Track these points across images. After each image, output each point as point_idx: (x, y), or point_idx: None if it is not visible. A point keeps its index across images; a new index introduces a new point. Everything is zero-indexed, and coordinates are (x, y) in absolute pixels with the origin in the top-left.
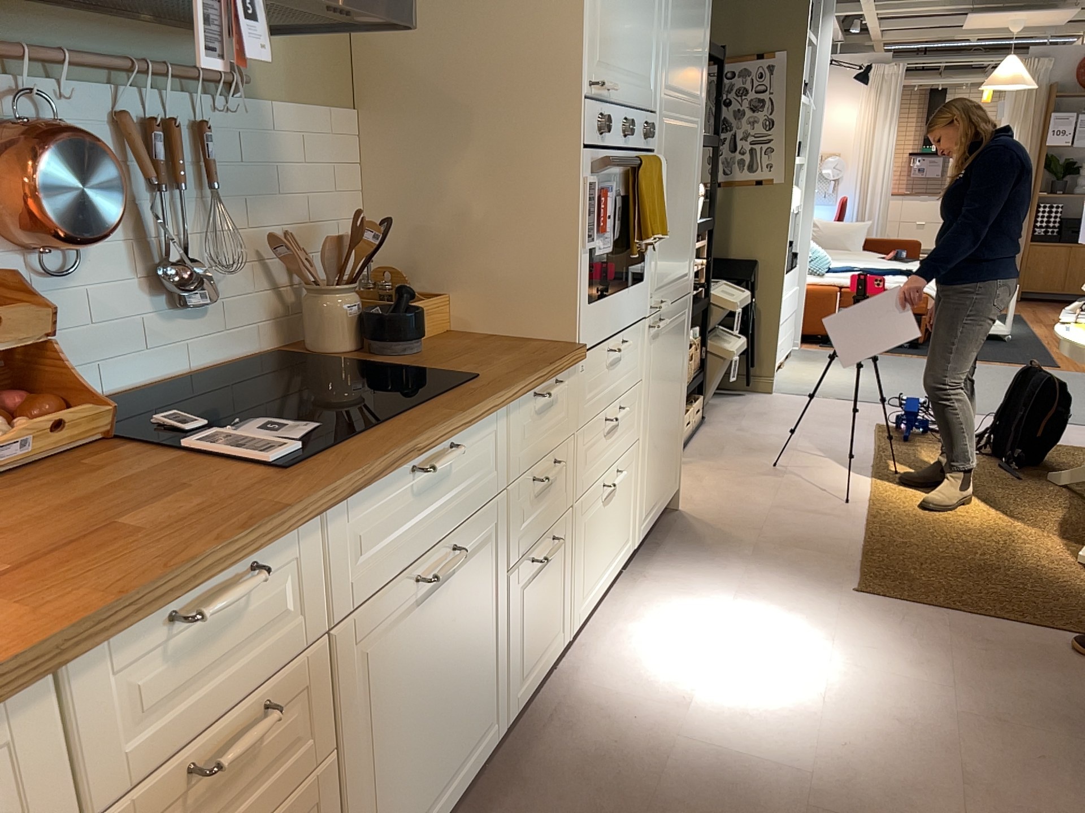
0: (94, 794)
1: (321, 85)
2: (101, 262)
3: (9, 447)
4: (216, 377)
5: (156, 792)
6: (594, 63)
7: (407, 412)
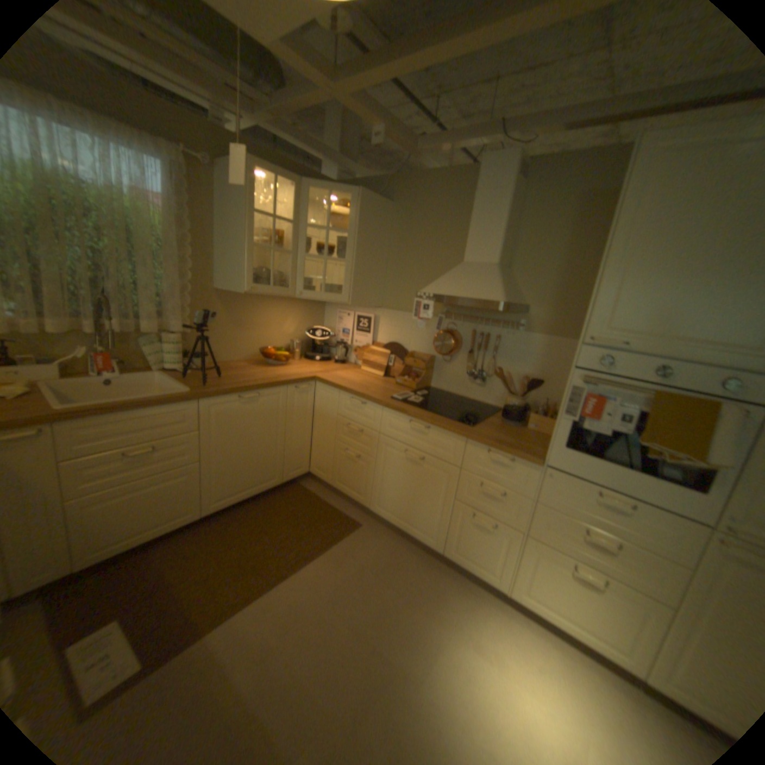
0: (340, 412)
1: (569, 329)
2: (458, 362)
3: (398, 380)
4: (474, 403)
5: (346, 422)
6: (599, 326)
7: (431, 413)
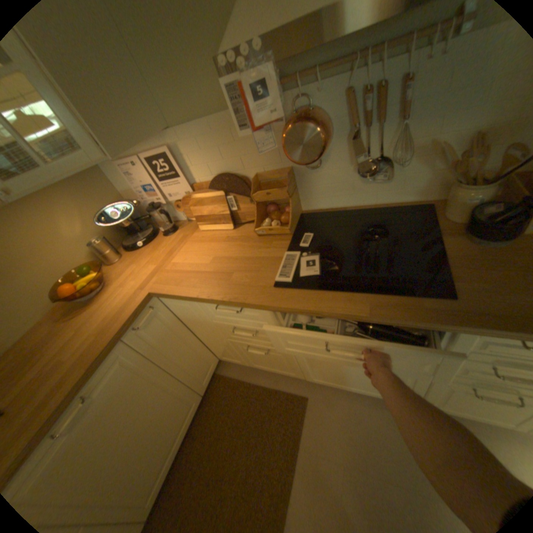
0: (213, 318)
1: None
2: (334, 160)
3: (260, 231)
4: (382, 210)
5: (228, 325)
6: None
7: (360, 293)
